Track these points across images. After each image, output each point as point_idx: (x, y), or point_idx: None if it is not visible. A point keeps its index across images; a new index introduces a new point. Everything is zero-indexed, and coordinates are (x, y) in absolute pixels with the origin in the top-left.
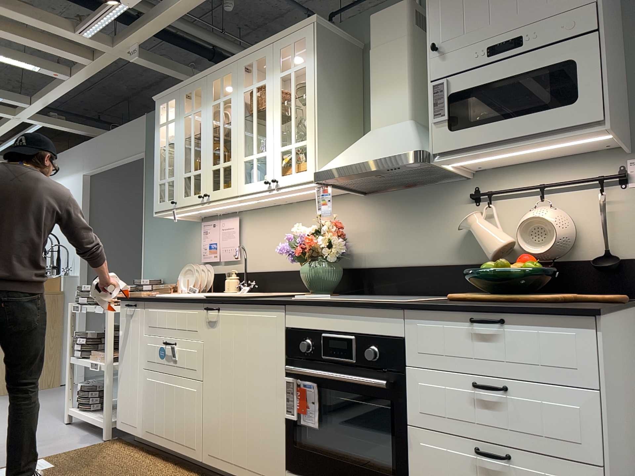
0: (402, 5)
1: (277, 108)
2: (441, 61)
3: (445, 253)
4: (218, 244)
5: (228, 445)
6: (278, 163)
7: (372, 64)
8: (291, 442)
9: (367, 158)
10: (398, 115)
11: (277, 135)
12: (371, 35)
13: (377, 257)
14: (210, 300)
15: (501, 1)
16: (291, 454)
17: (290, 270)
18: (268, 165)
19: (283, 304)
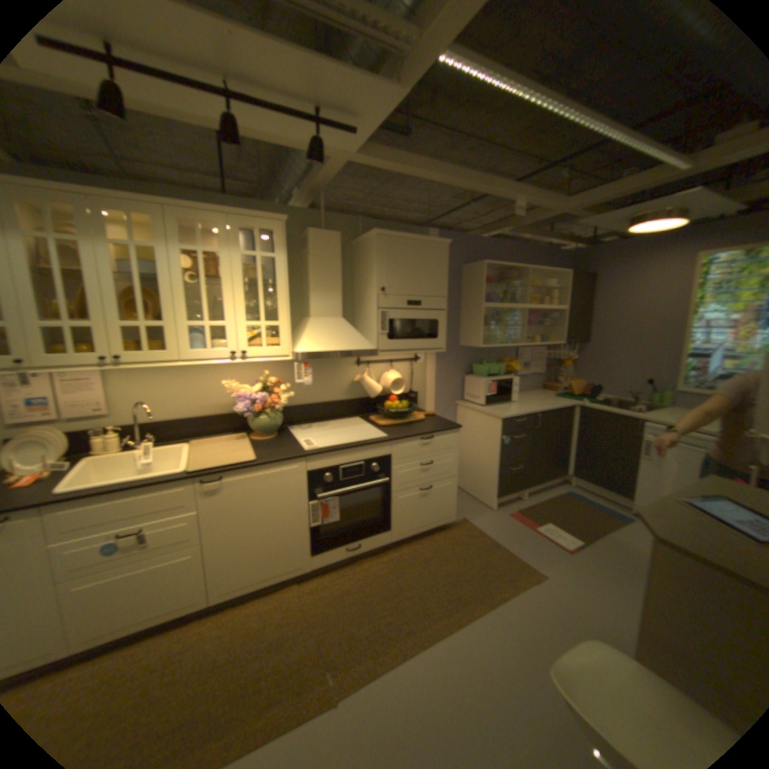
0: (338, 234)
1: (241, 284)
2: (386, 298)
3: (341, 394)
4: (57, 399)
5: (247, 574)
6: (245, 336)
7: (315, 268)
8: (316, 538)
9: (342, 348)
10: (336, 313)
11: (243, 311)
12: (314, 245)
13: (294, 399)
14: (210, 472)
15: (416, 278)
16: (316, 545)
17: (201, 417)
18: (232, 337)
19: (307, 457)
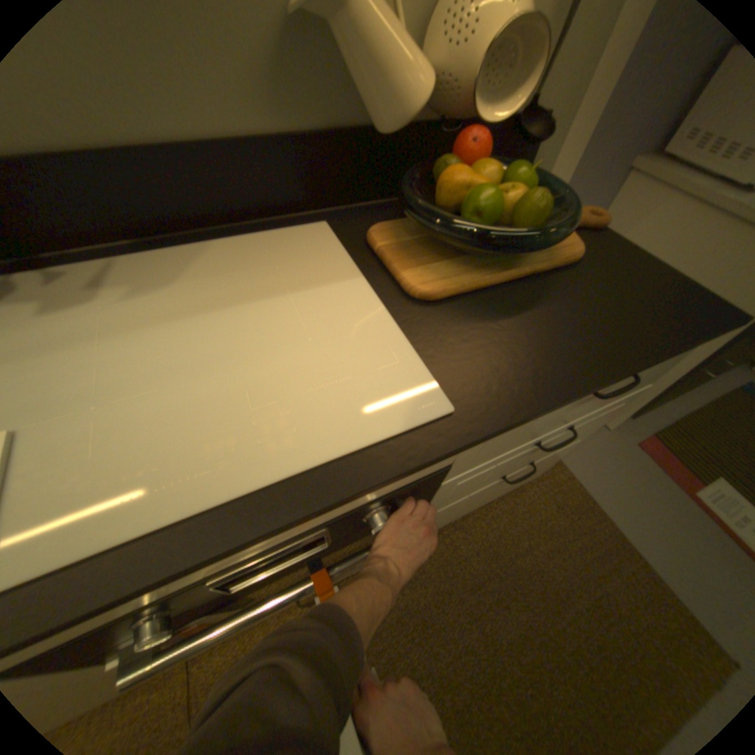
0: None
1: None
2: None
3: (230, 97)
4: None
5: None
6: None
7: None
8: None
9: None
10: None
11: None
12: None
13: None
14: None
15: None
16: None
17: None
18: None
19: None
